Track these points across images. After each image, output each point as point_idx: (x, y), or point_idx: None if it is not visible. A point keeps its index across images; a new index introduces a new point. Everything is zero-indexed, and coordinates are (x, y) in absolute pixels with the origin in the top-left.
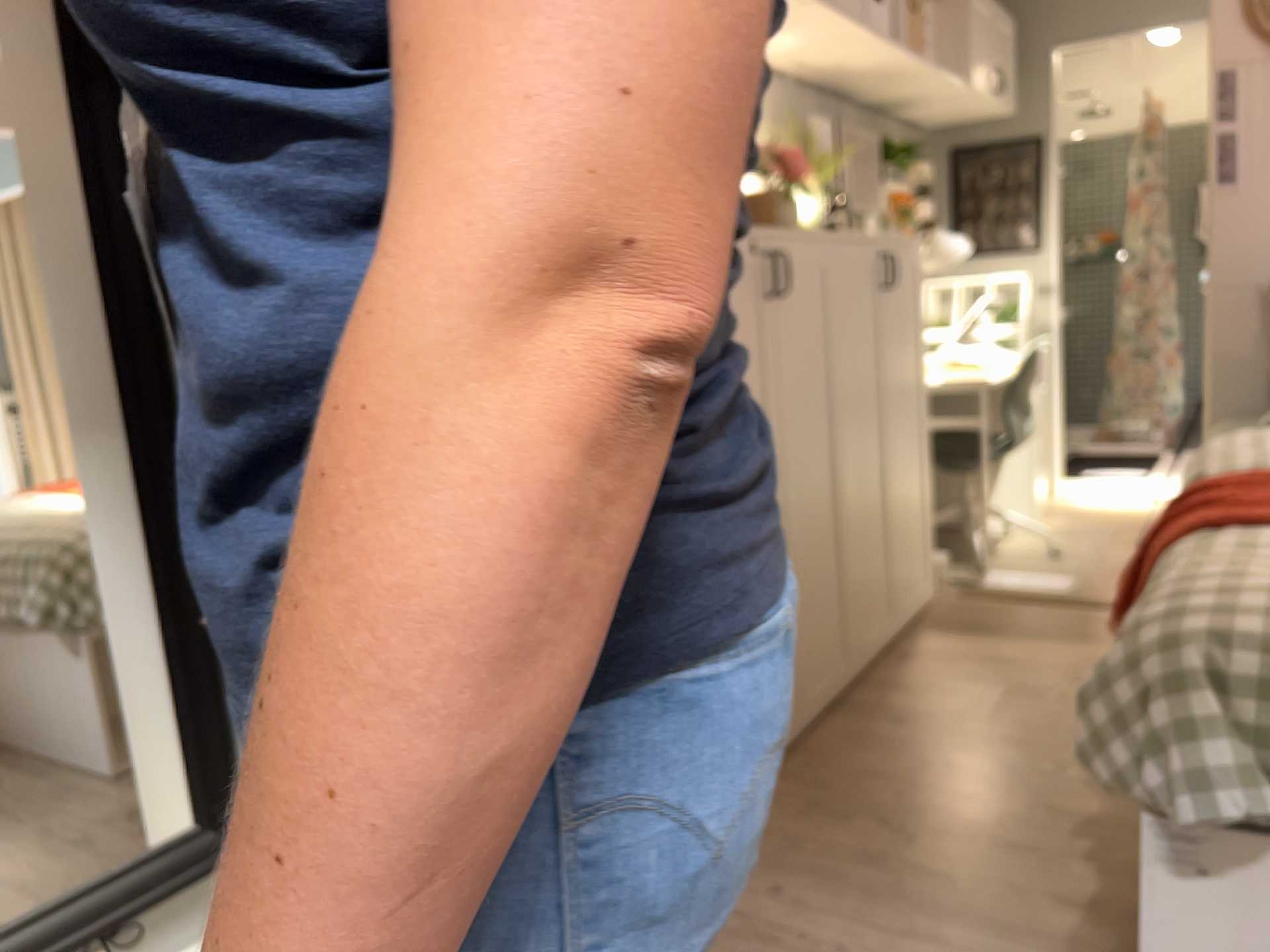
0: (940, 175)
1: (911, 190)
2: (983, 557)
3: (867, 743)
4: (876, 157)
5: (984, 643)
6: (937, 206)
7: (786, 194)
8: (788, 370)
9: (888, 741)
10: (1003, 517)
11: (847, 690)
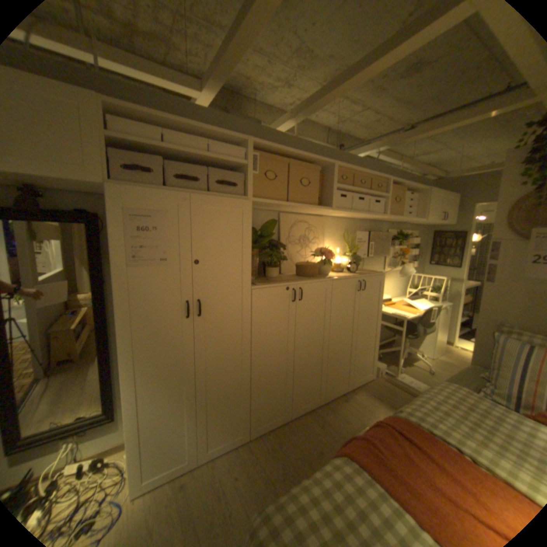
0: (429, 238)
1: (412, 245)
2: (401, 368)
3: (307, 430)
4: (393, 238)
5: (375, 404)
6: (426, 248)
7: (325, 263)
8: (300, 320)
9: (313, 432)
10: (420, 353)
11: (319, 406)
